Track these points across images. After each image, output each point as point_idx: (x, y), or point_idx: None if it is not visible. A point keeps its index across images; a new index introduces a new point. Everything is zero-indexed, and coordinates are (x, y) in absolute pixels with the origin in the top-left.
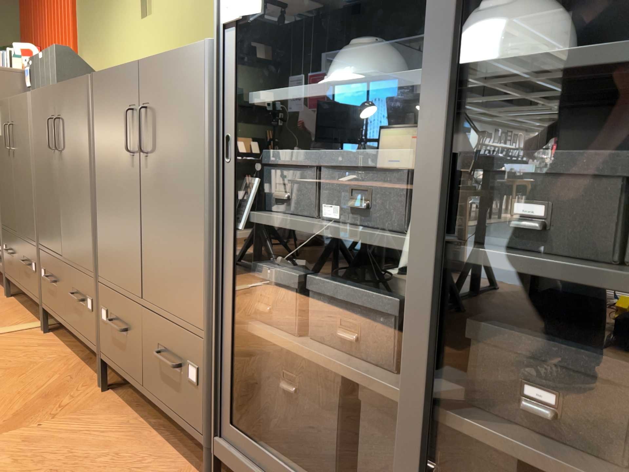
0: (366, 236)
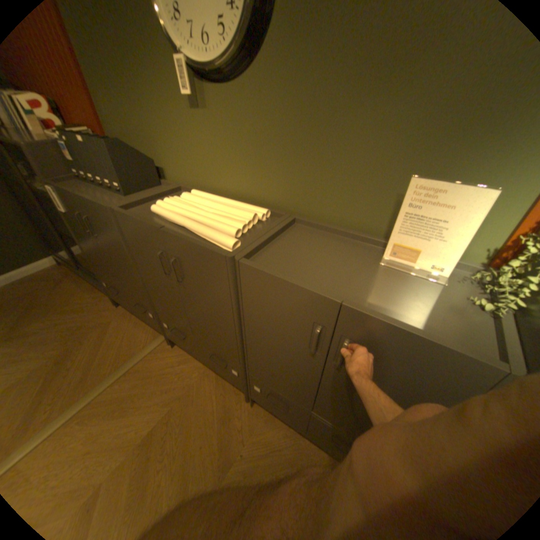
0: None
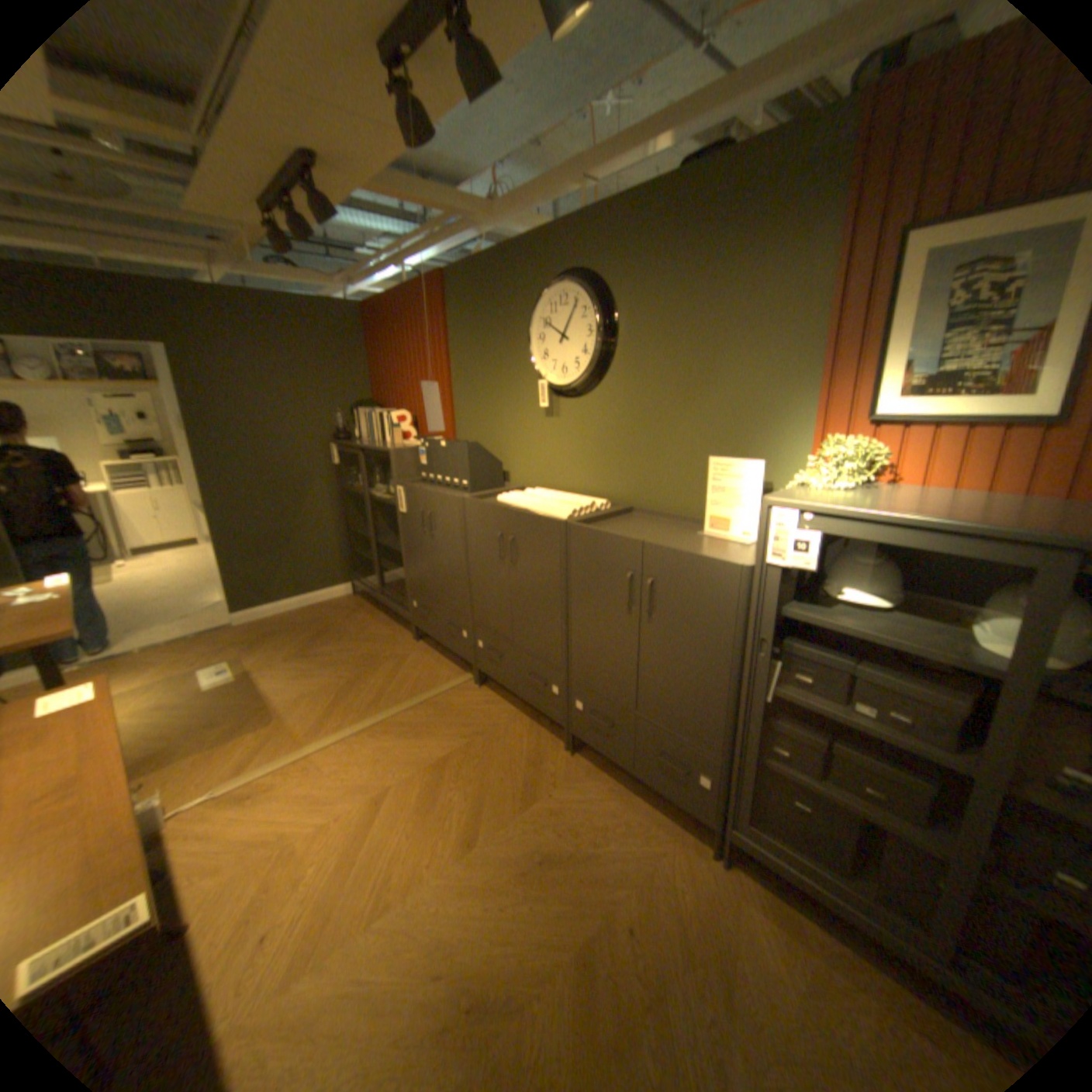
0: (910, 748)
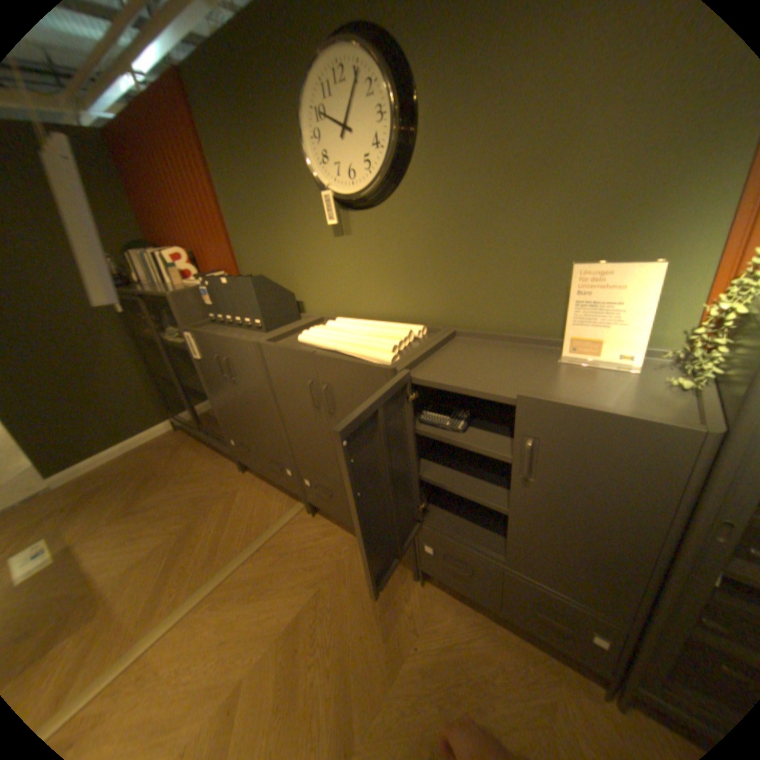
0: None
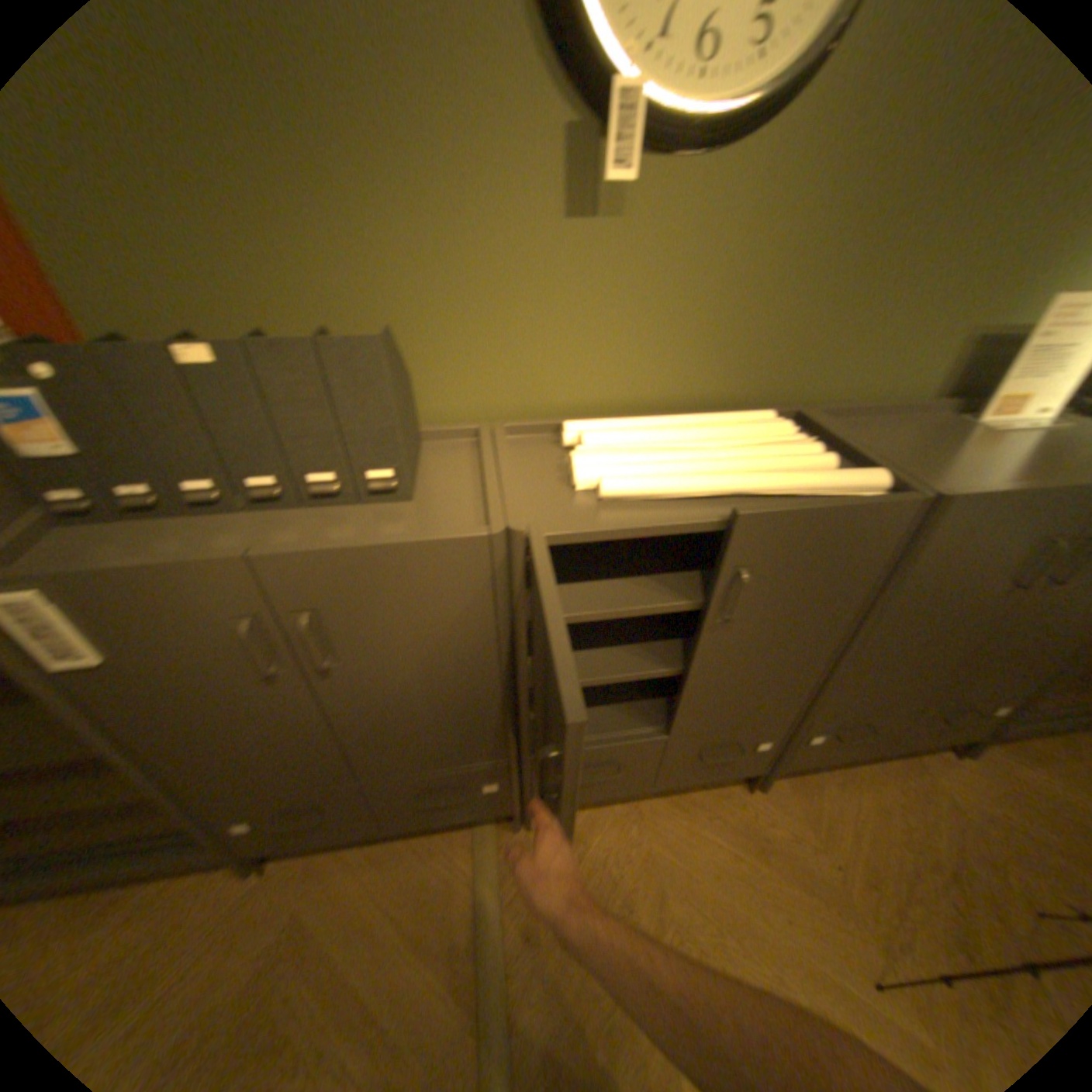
0: None
